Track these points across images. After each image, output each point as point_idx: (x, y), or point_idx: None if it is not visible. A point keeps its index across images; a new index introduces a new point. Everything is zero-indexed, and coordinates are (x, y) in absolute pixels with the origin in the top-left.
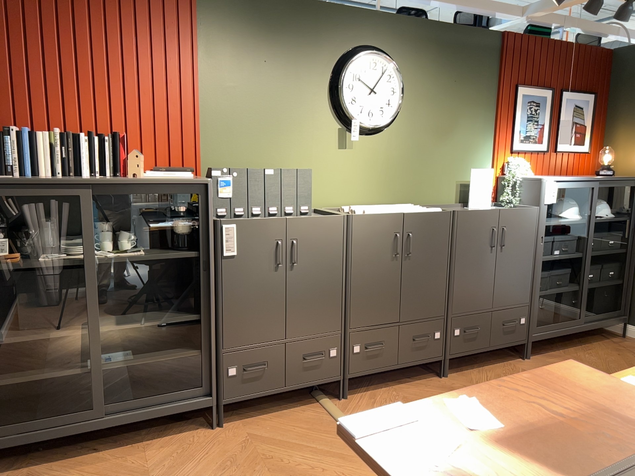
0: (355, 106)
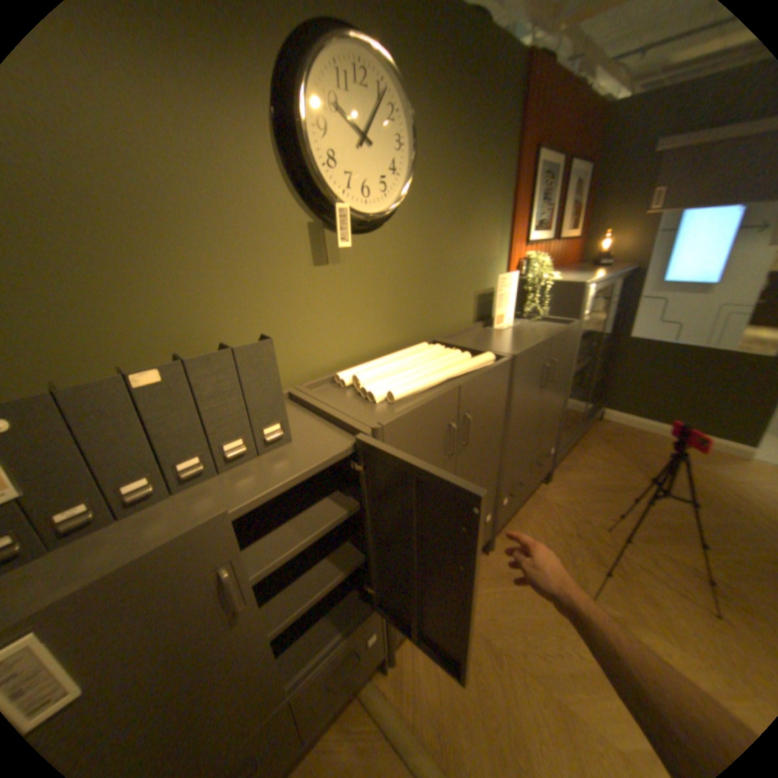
0: (333, 171)
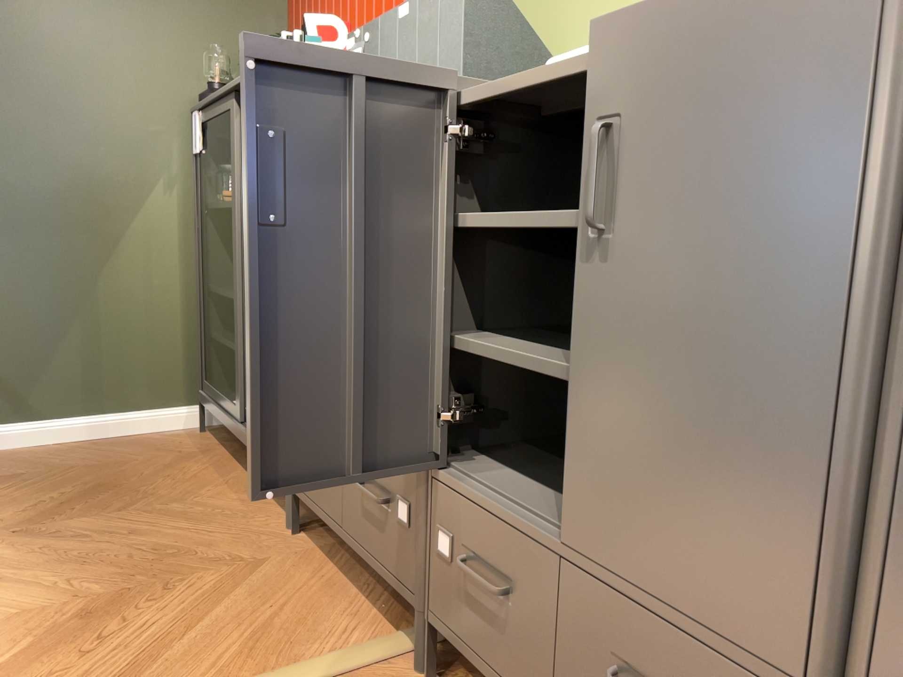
0: None
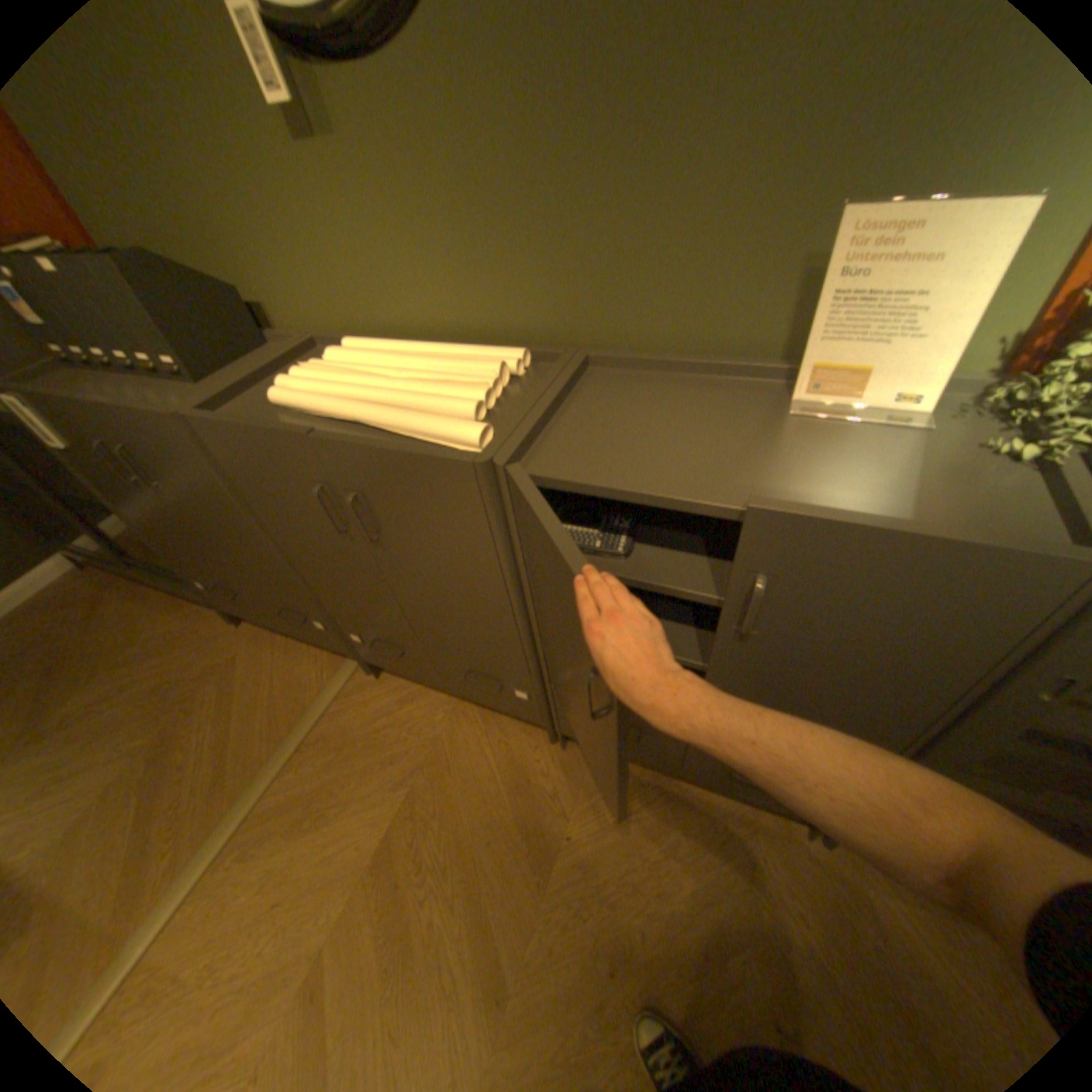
0: None
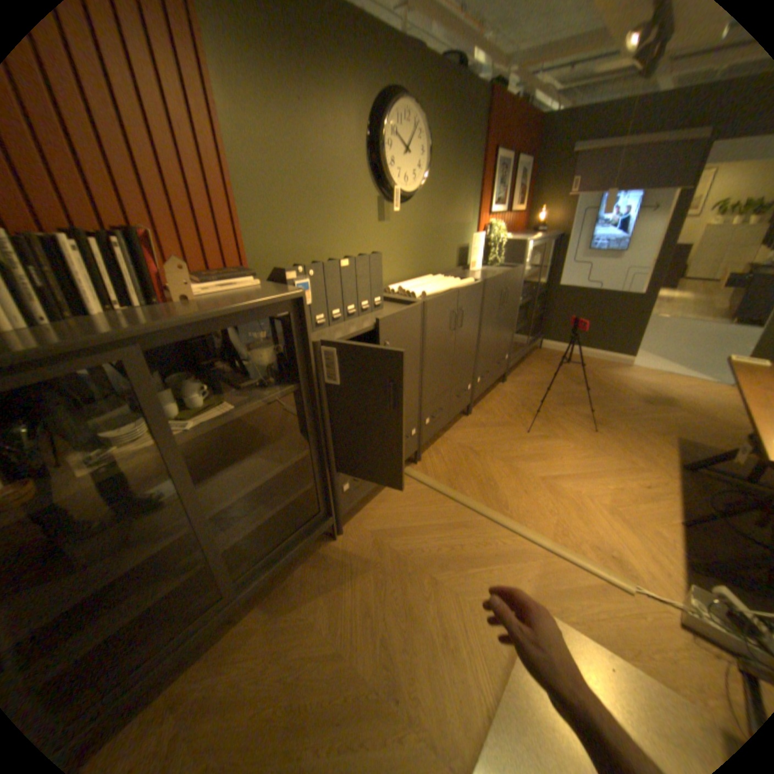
0: (393, 169)
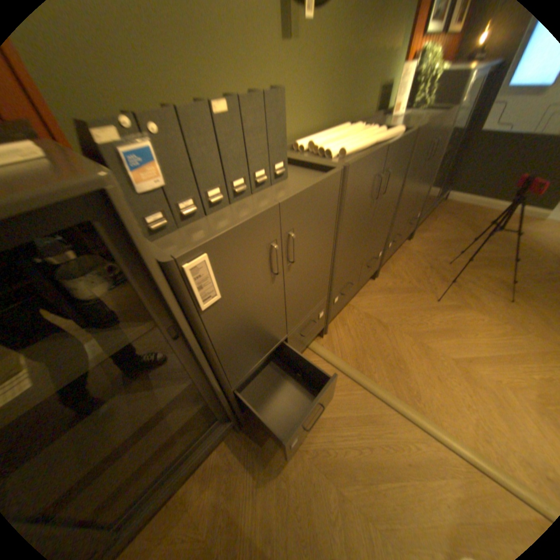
0: None
